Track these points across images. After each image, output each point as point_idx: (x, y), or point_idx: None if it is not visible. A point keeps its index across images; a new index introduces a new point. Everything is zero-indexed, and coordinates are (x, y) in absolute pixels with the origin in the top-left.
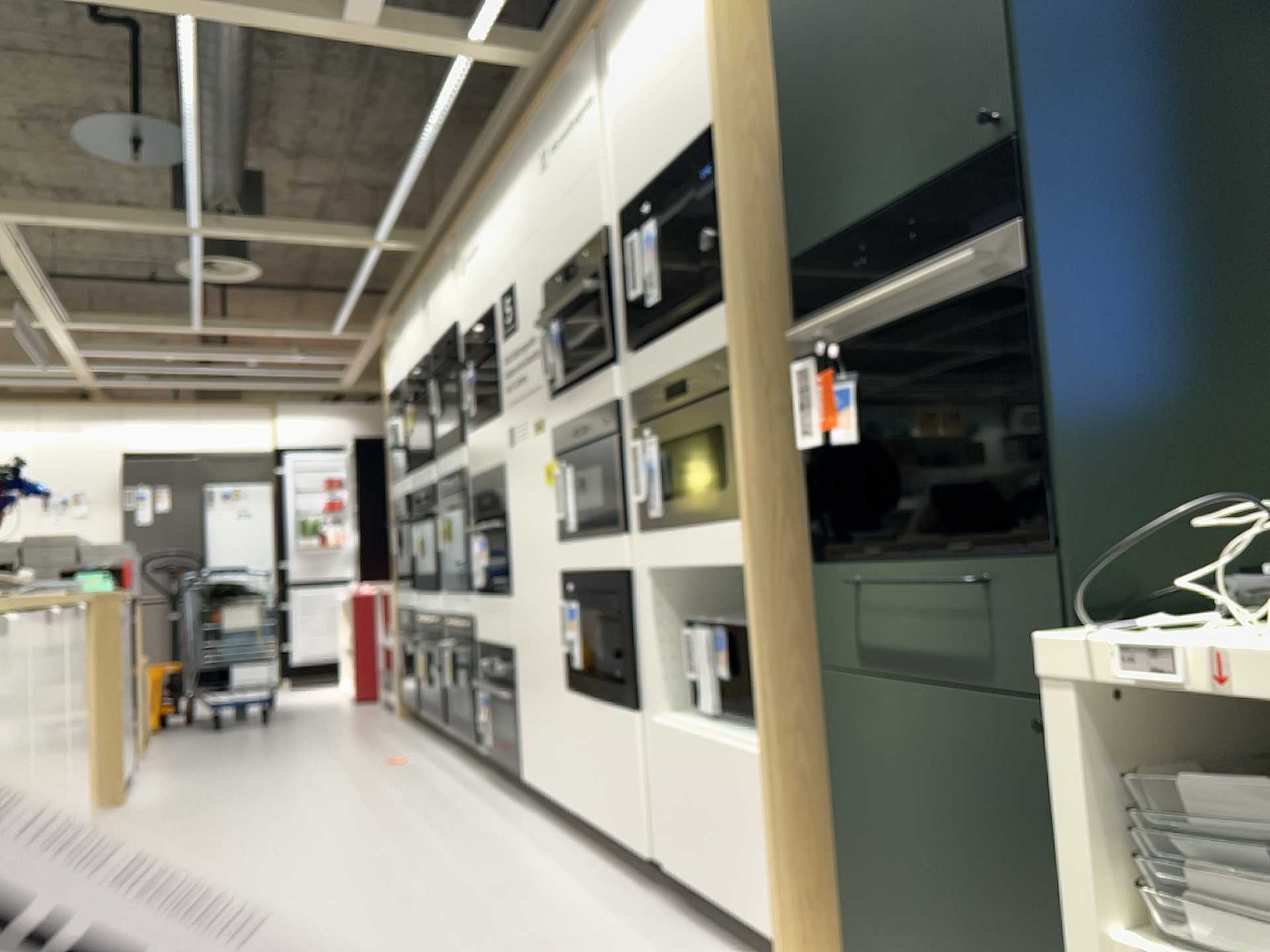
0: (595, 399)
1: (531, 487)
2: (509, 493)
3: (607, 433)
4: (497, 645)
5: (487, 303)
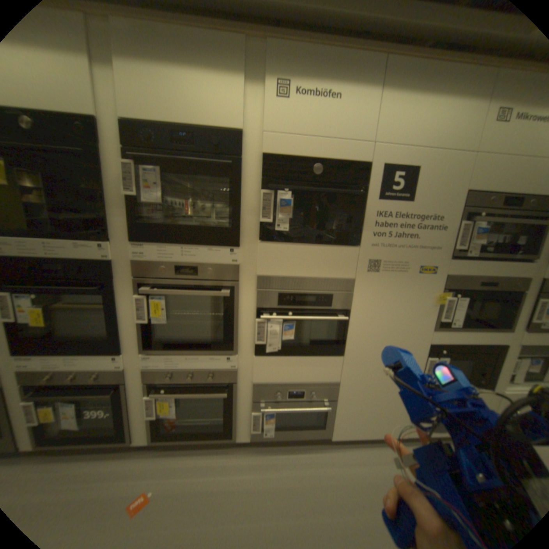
0: (509, 273)
1: (402, 300)
2: (359, 299)
3: (510, 289)
4: (305, 383)
5: (353, 157)
